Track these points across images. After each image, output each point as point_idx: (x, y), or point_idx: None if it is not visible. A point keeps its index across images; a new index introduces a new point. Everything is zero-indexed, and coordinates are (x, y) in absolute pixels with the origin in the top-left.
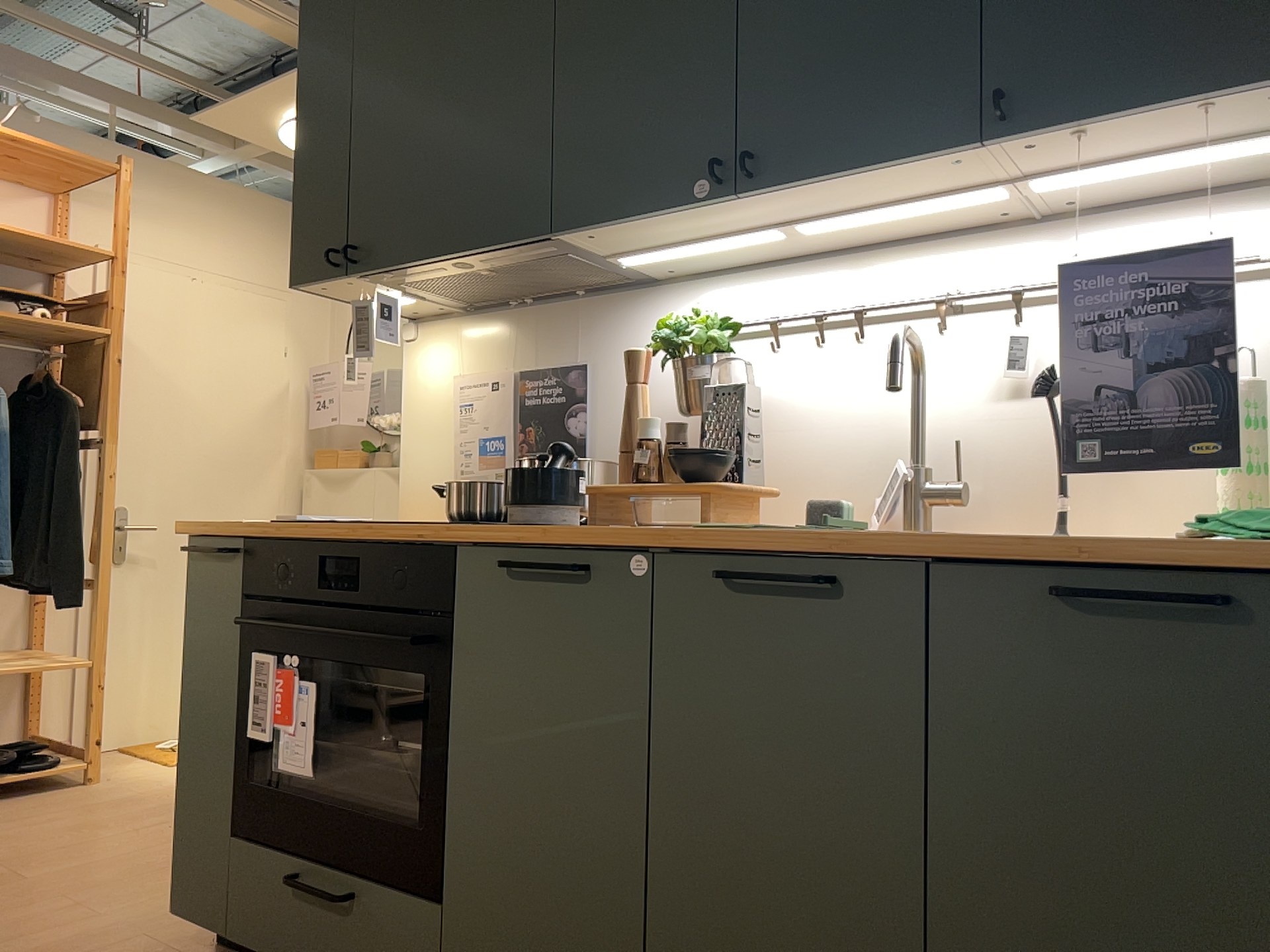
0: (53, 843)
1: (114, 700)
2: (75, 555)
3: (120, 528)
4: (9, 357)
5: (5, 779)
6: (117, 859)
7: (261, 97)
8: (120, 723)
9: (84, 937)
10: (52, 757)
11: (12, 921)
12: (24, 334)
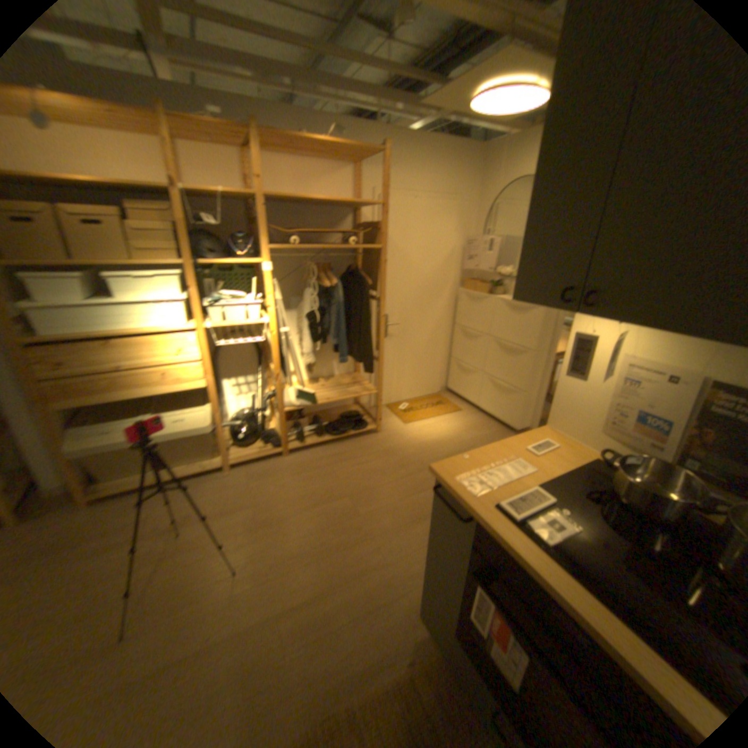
0: (369, 483)
1: (385, 388)
2: (370, 352)
3: (386, 324)
4: (340, 253)
5: (351, 433)
6: (392, 506)
7: (463, 76)
8: (387, 396)
9: (385, 585)
10: (366, 422)
11: (358, 555)
12: (345, 247)
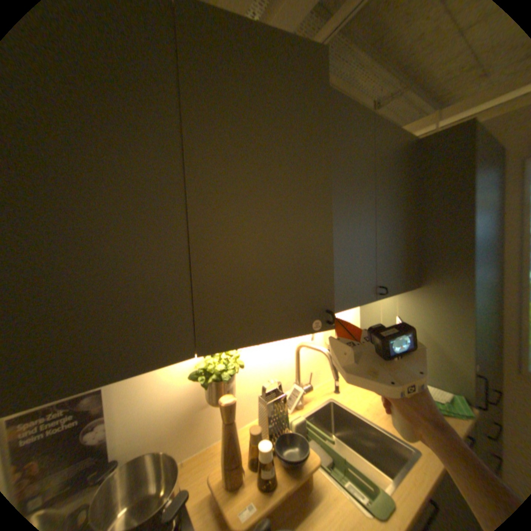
0: None
1: None
2: None
3: None
4: None
5: None
6: None
7: None
8: None
9: None
10: None
11: None
12: None
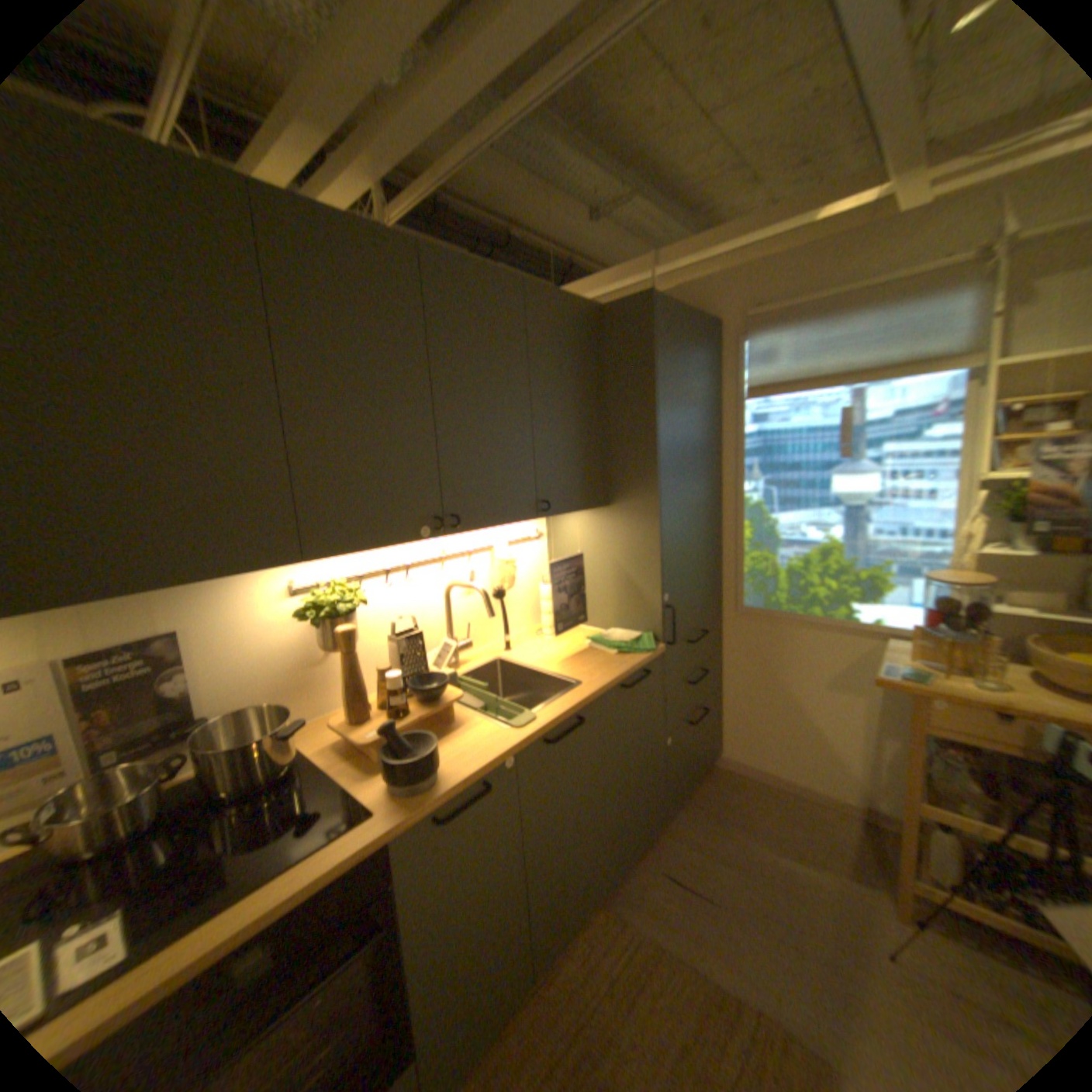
0: None
1: None
2: None
3: None
4: None
5: None
6: None
7: None
8: None
9: None
10: None
11: None
12: None
